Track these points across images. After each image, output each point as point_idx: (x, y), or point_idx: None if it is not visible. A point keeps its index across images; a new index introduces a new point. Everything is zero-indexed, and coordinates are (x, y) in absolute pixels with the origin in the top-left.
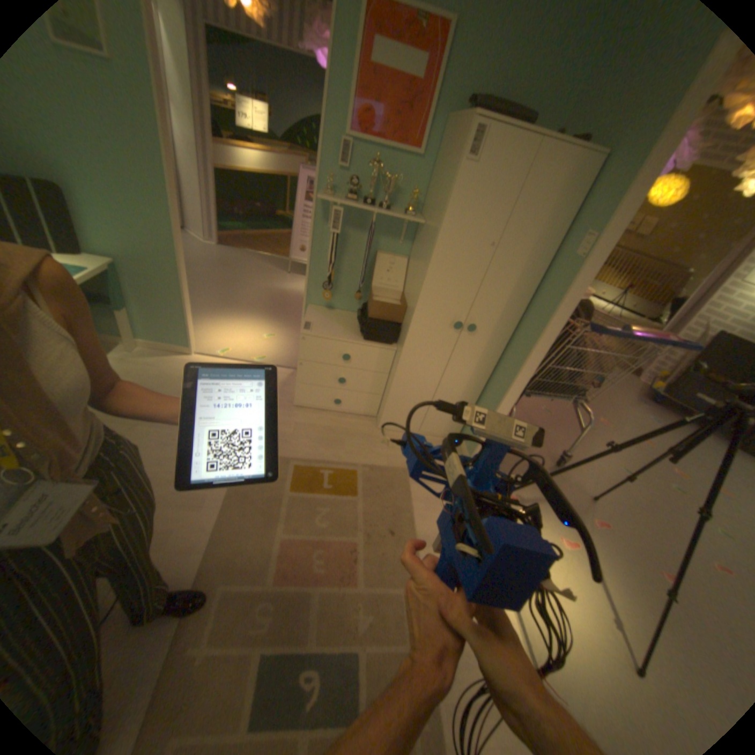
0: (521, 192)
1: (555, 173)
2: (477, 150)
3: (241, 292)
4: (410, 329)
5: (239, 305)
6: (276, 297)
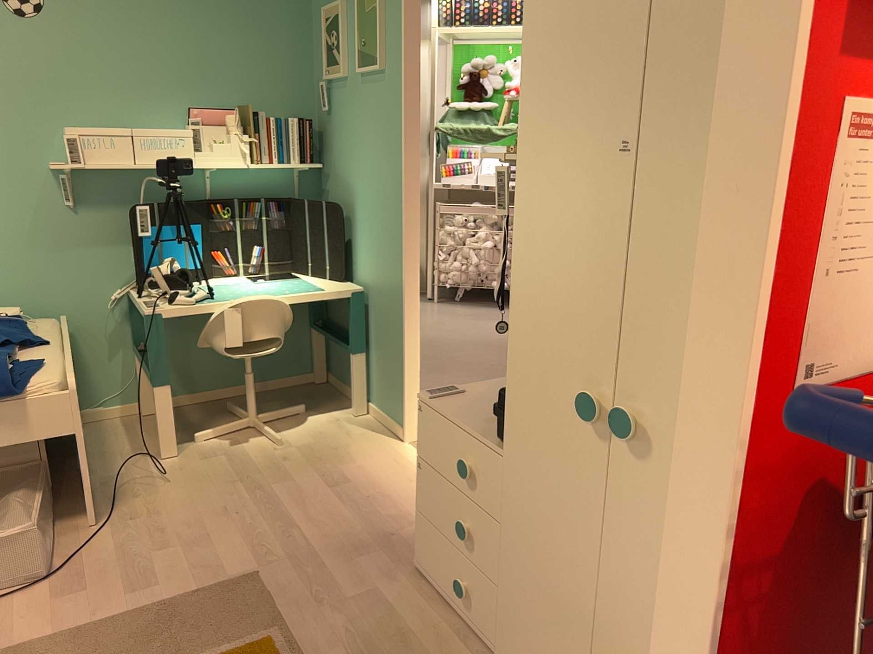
0: None
1: None
2: None
3: None
4: (510, 401)
5: None
6: None
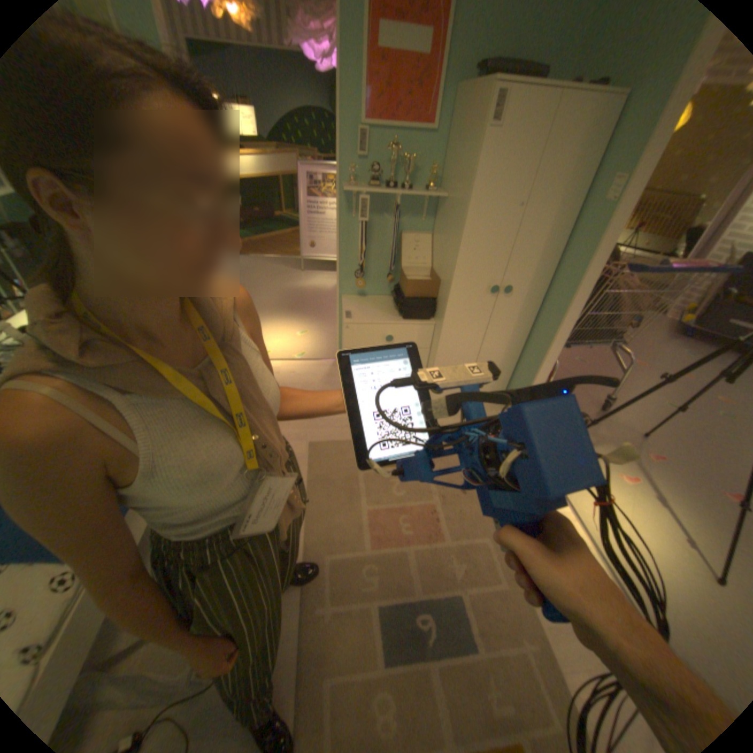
0: (545, 148)
1: (577, 122)
2: (500, 115)
3: (264, 297)
4: (449, 300)
5: (266, 309)
6: (297, 296)
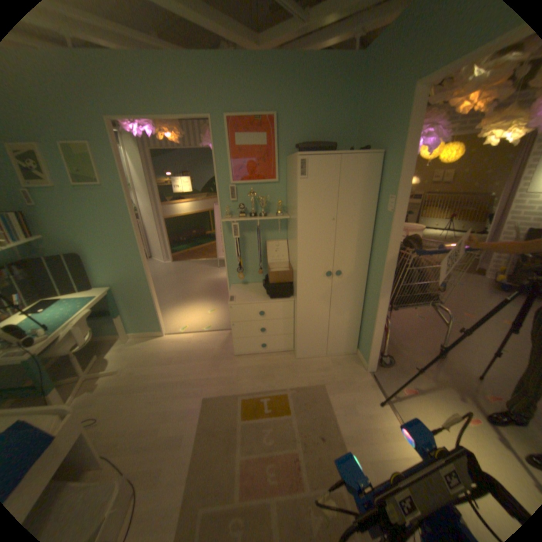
0: (339, 186)
1: (356, 170)
2: (305, 172)
3: (190, 287)
4: (298, 284)
5: (190, 296)
6: (212, 285)
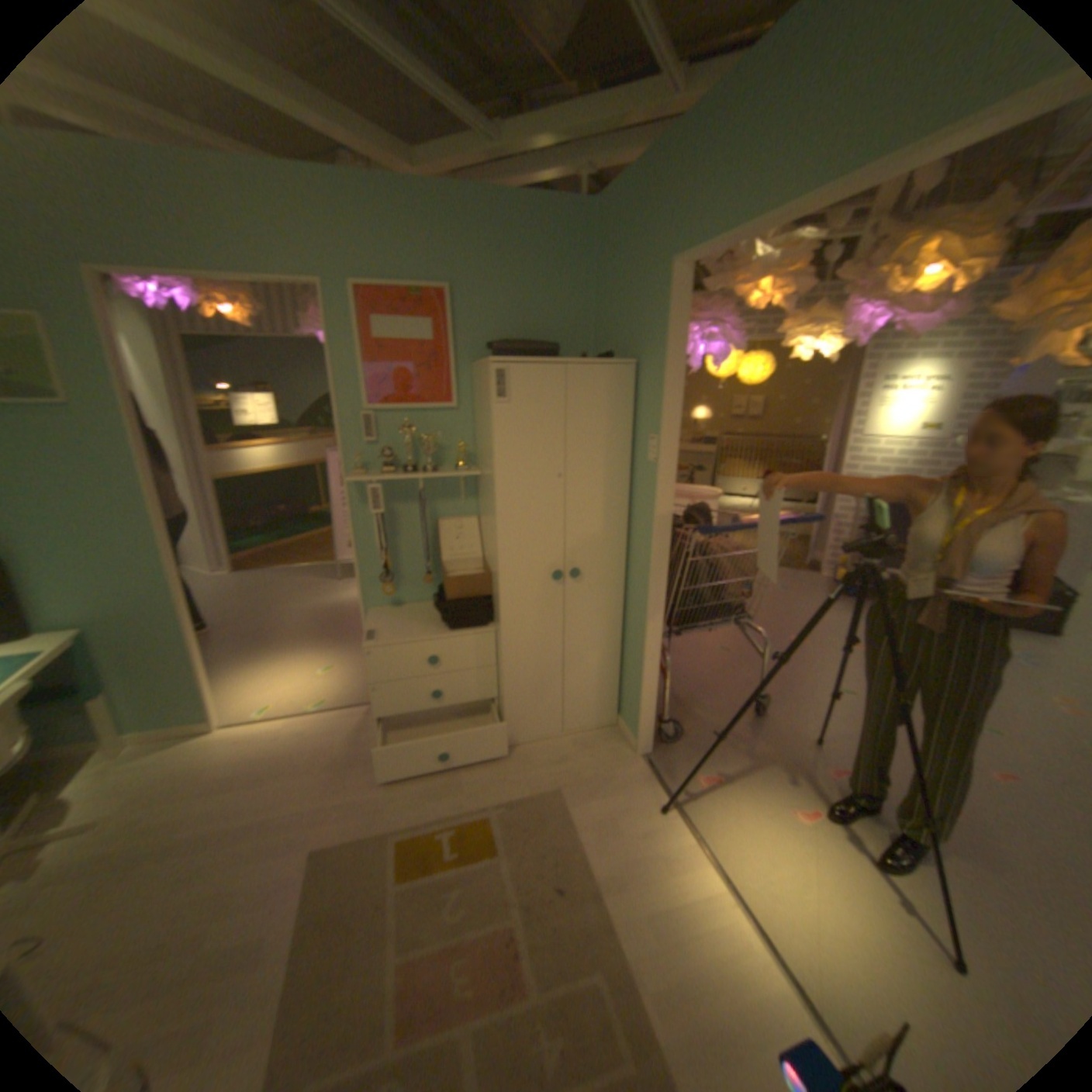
0: (565, 419)
1: (592, 393)
2: (503, 393)
3: (273, 625)
4: (500, 598)
5: (273, 643)
6: (325, 617)
